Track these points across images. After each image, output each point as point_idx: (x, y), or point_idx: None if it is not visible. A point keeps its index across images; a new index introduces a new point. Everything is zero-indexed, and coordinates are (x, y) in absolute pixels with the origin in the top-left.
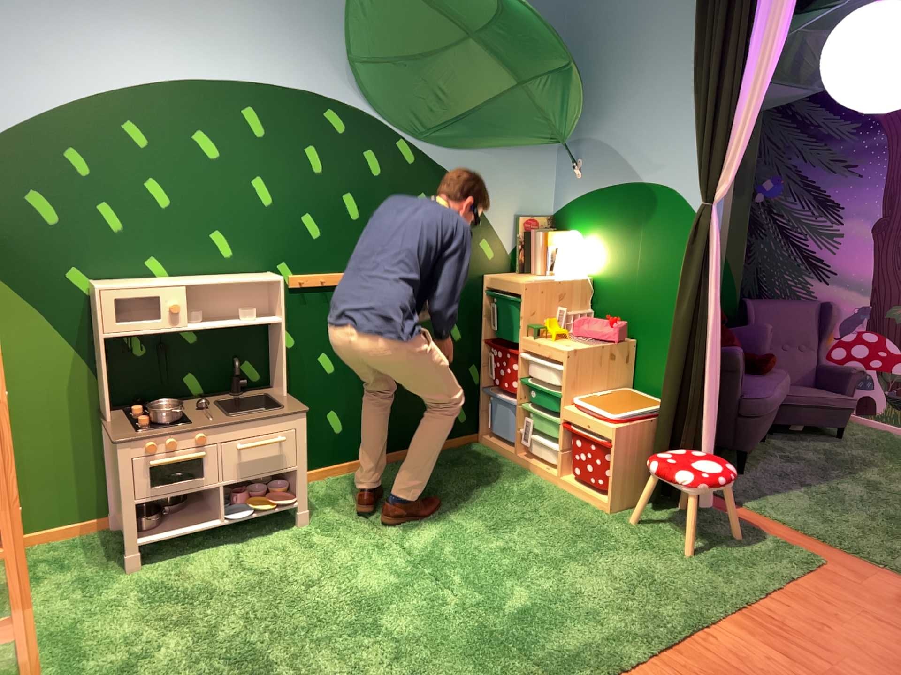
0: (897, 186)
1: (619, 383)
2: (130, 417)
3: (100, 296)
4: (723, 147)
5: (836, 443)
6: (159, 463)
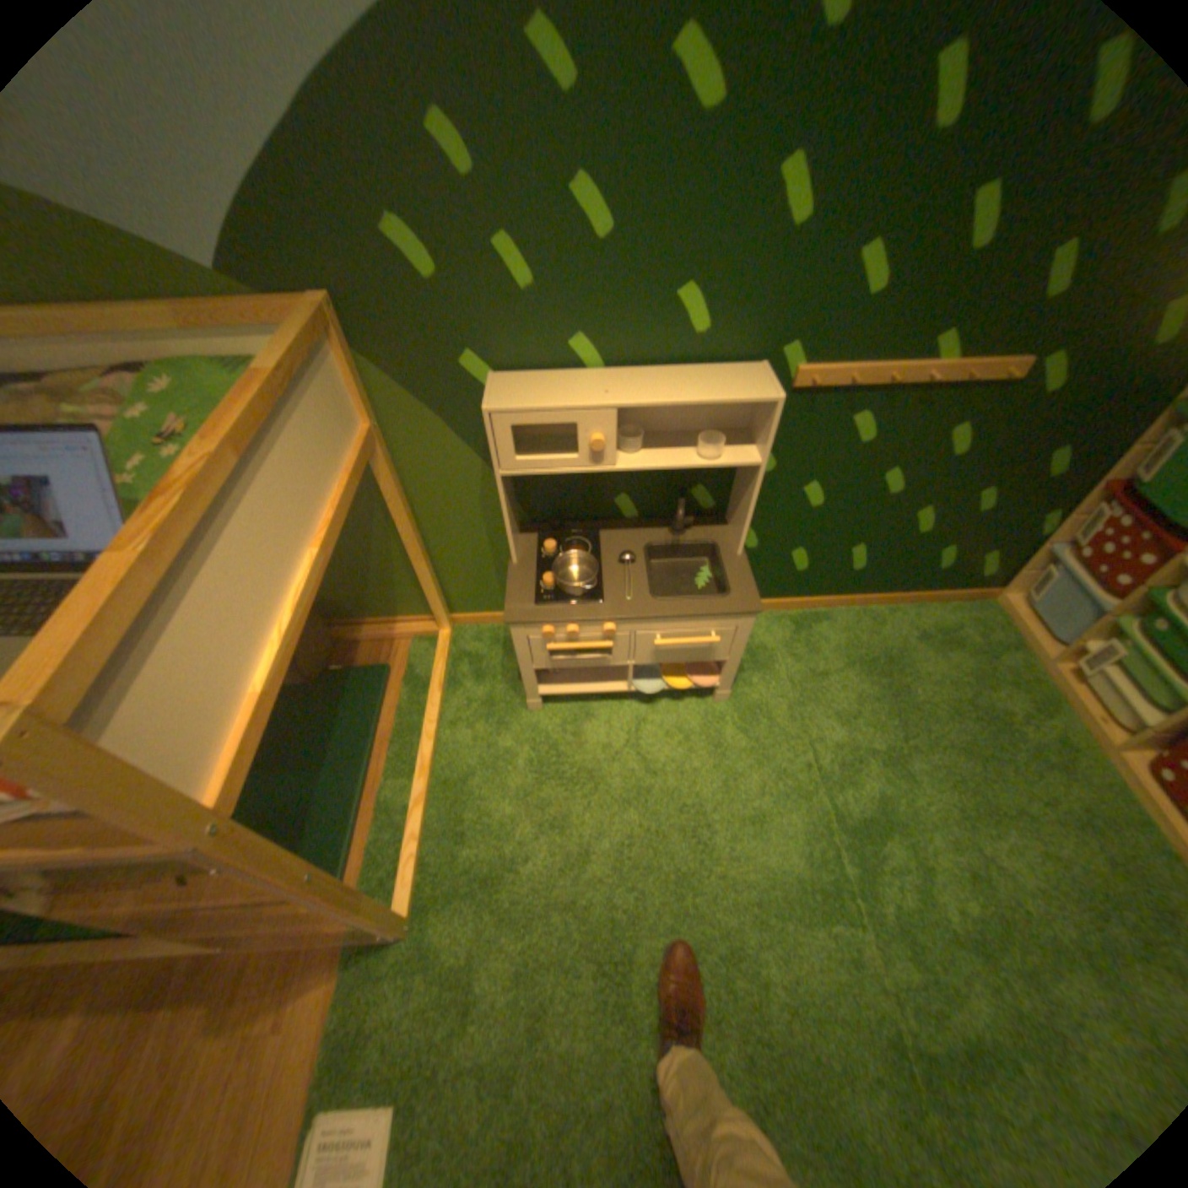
0: None
1: None
2: (540, 559)
3: (491, 420)
4: None
5: None
6: (556, 649)
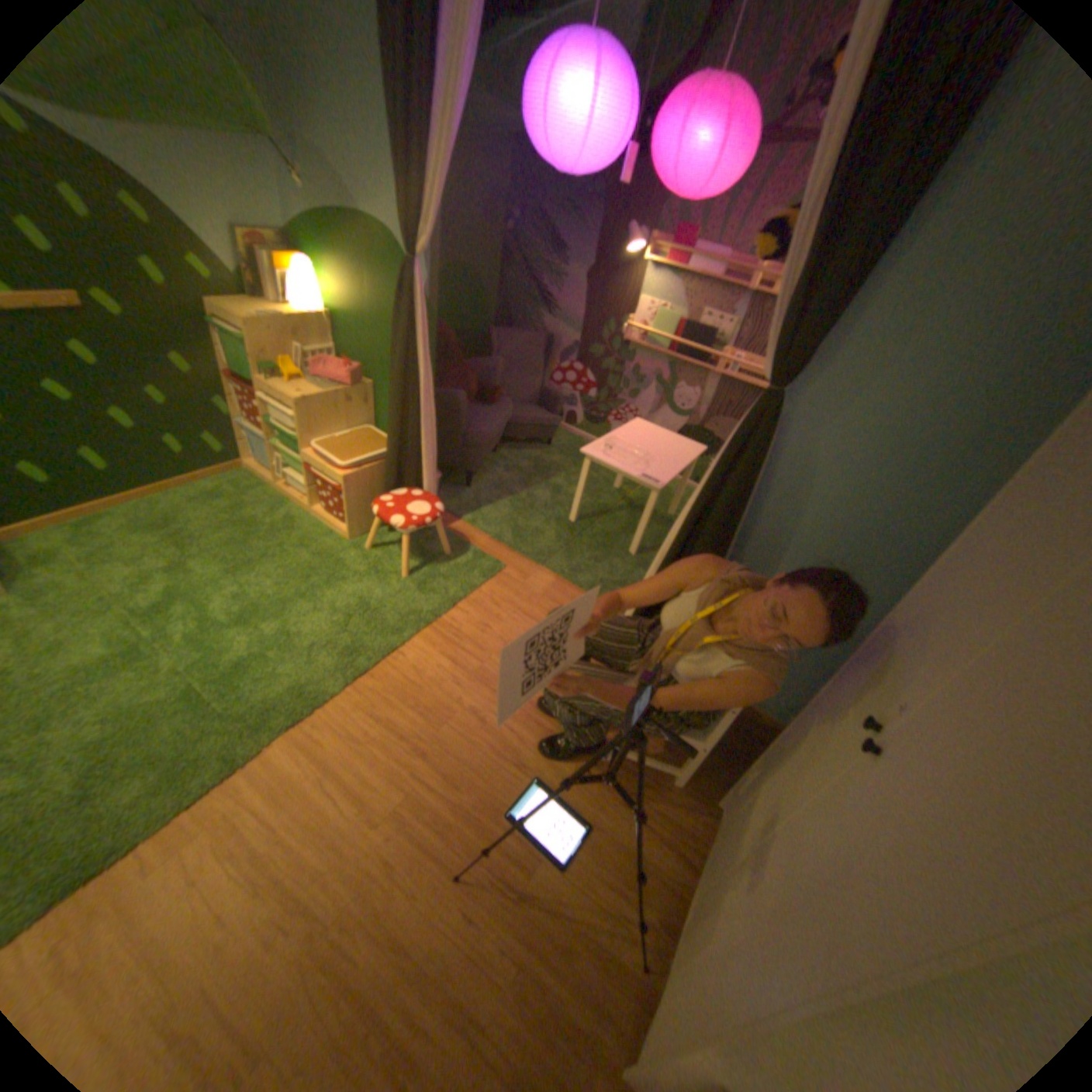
0: (609, 239)
1: (360, 423)
2: None
3: None
4: (419, 194)
5: (546, 453)
6: None
